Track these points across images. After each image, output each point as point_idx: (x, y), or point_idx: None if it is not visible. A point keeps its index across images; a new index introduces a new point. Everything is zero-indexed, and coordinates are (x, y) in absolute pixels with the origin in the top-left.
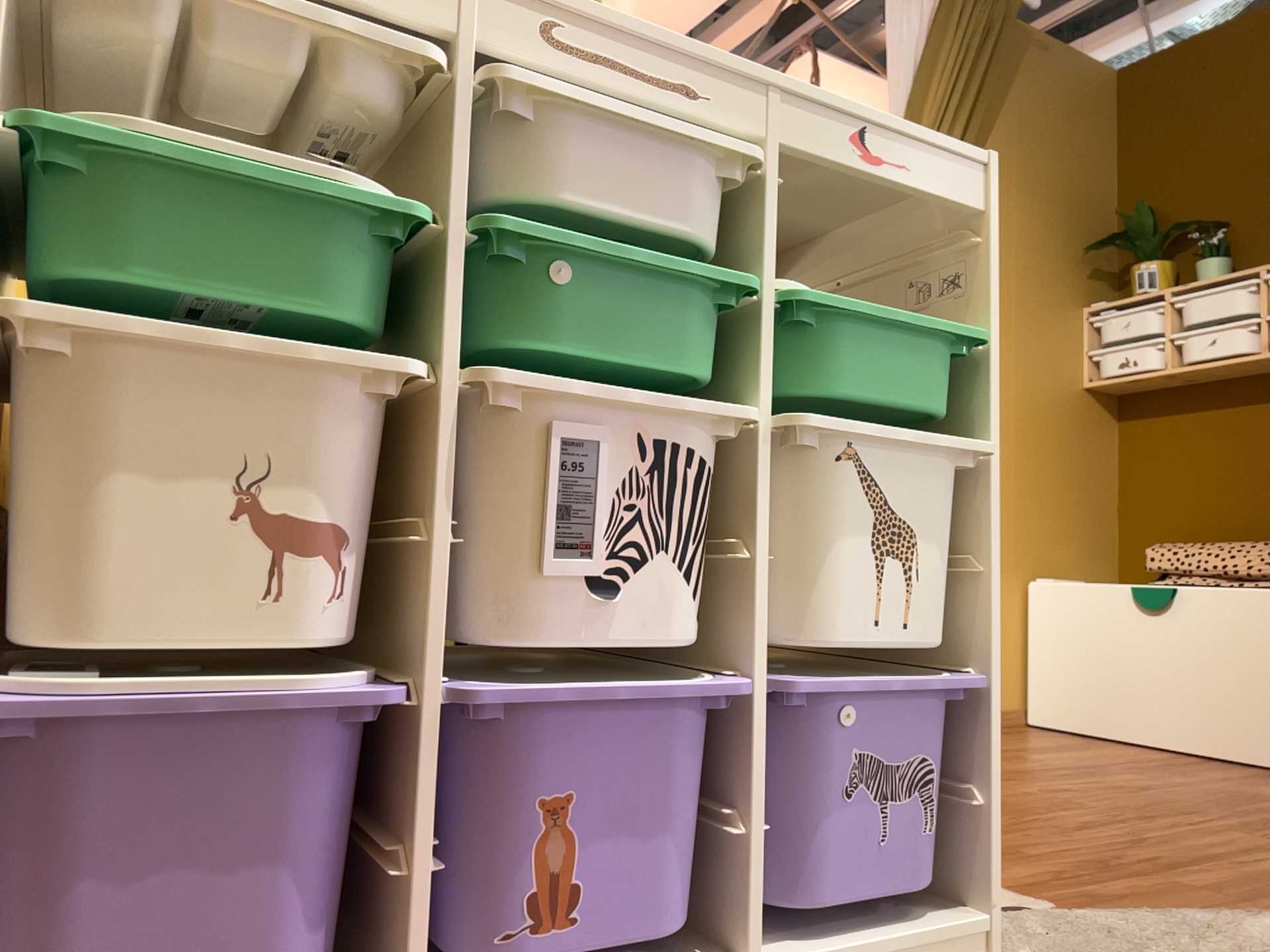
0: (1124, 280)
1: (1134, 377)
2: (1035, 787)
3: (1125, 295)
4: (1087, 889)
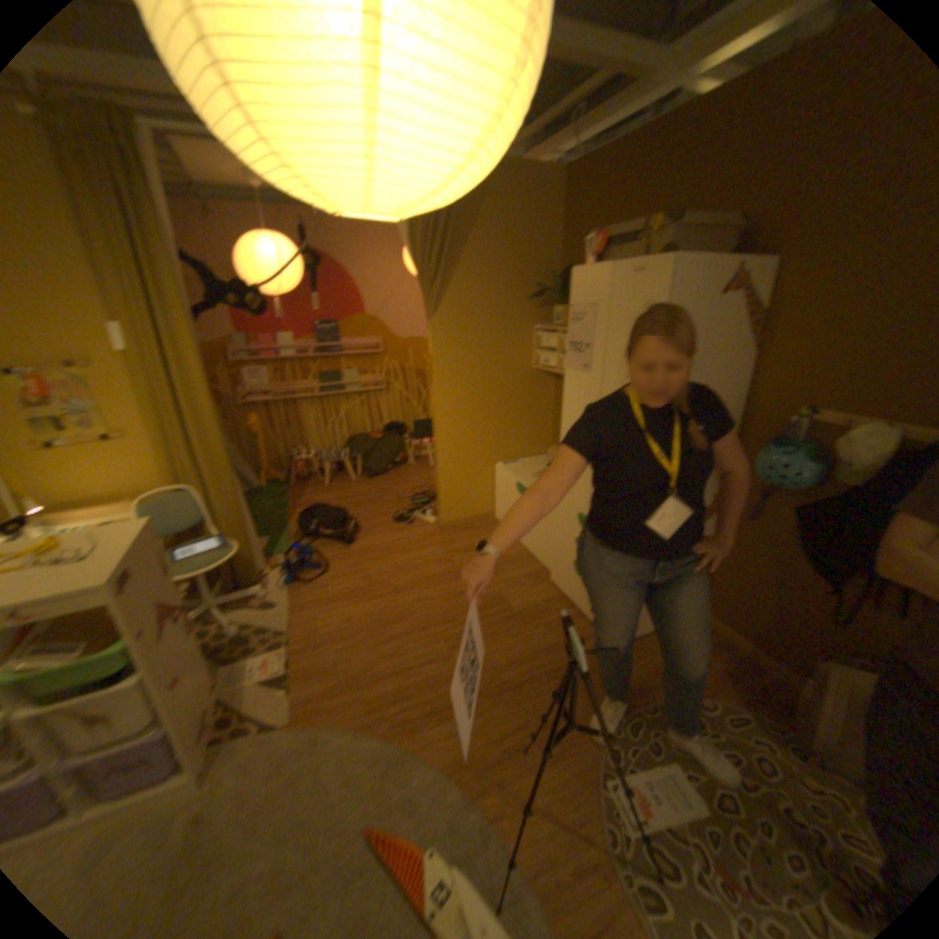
0: (554, 313)
1: (549, 371)
2: (411, 604)
3: (554, 321)
4: (314, 714)
